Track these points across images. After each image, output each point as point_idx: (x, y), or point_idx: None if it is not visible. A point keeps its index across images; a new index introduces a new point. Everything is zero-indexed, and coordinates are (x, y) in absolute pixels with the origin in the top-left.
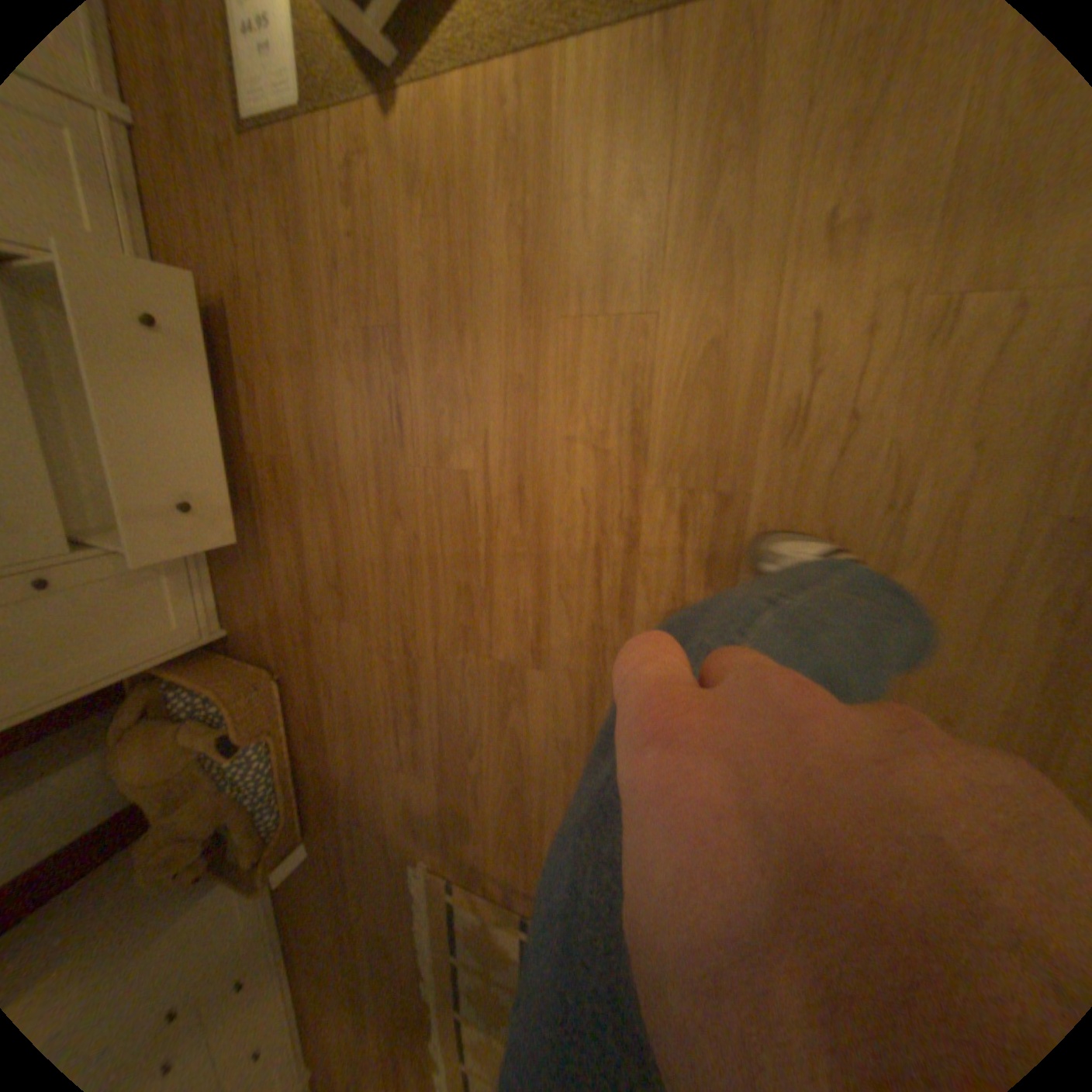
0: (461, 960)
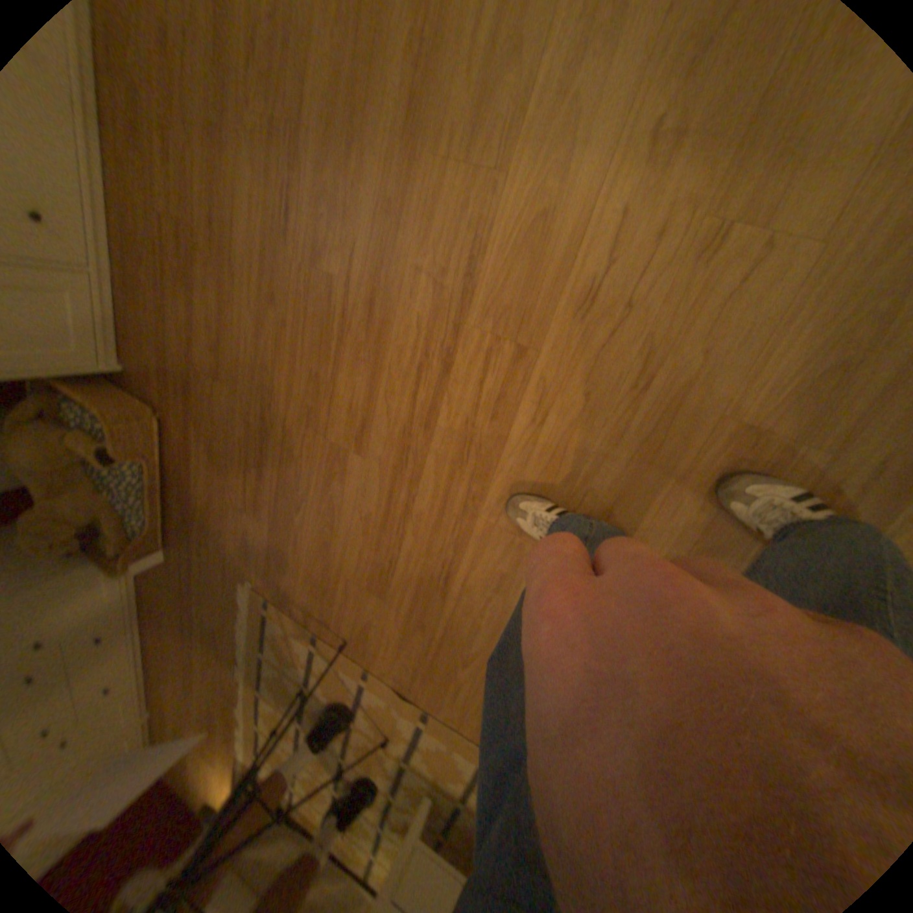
0: (265, 658)
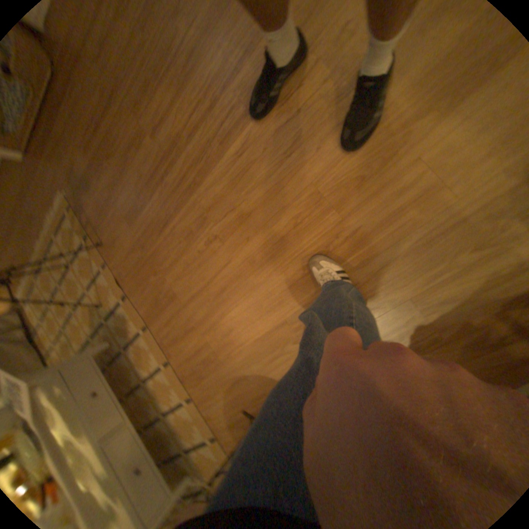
0: (54, 238)
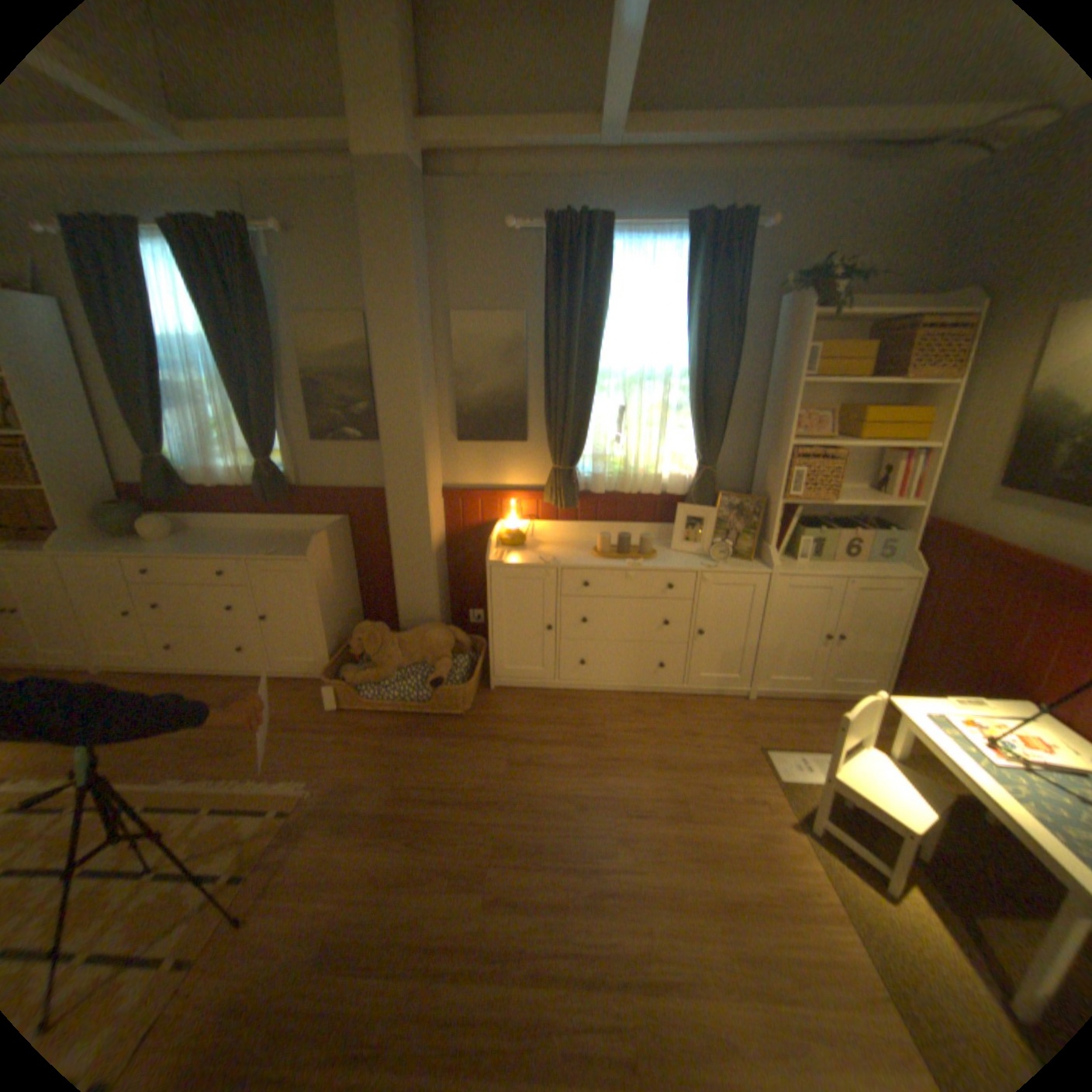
0: (201, 828)
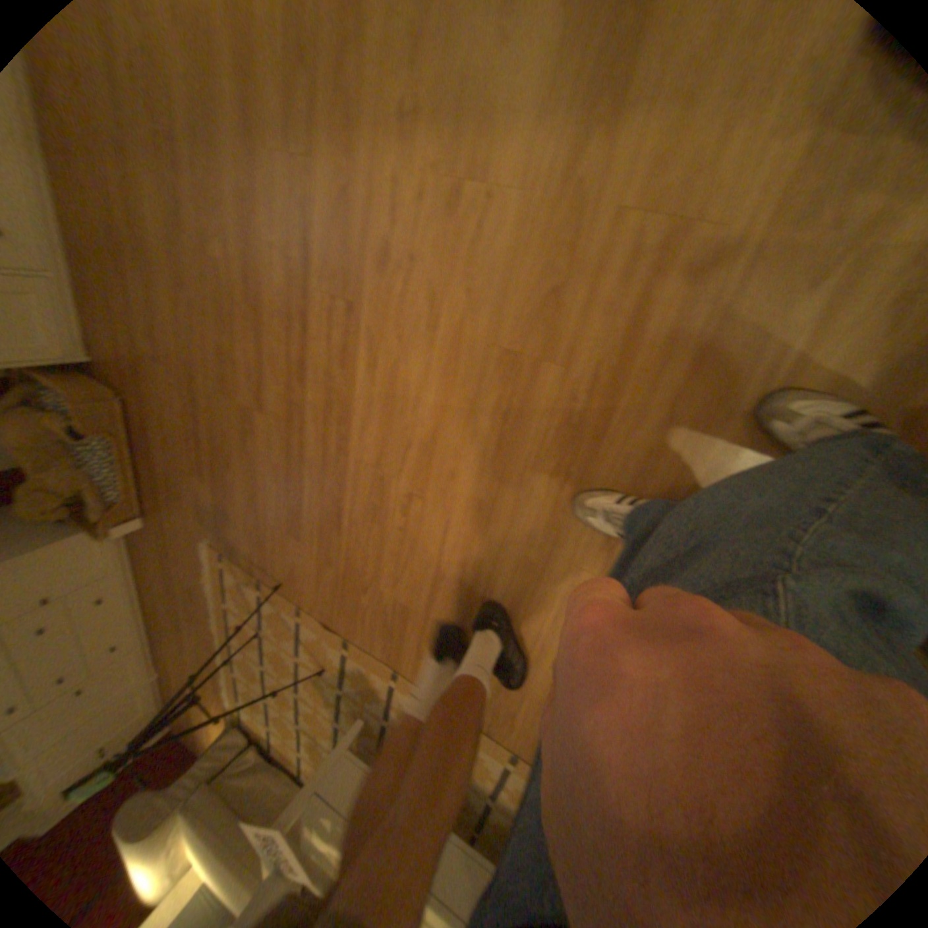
0: (224, 607)
